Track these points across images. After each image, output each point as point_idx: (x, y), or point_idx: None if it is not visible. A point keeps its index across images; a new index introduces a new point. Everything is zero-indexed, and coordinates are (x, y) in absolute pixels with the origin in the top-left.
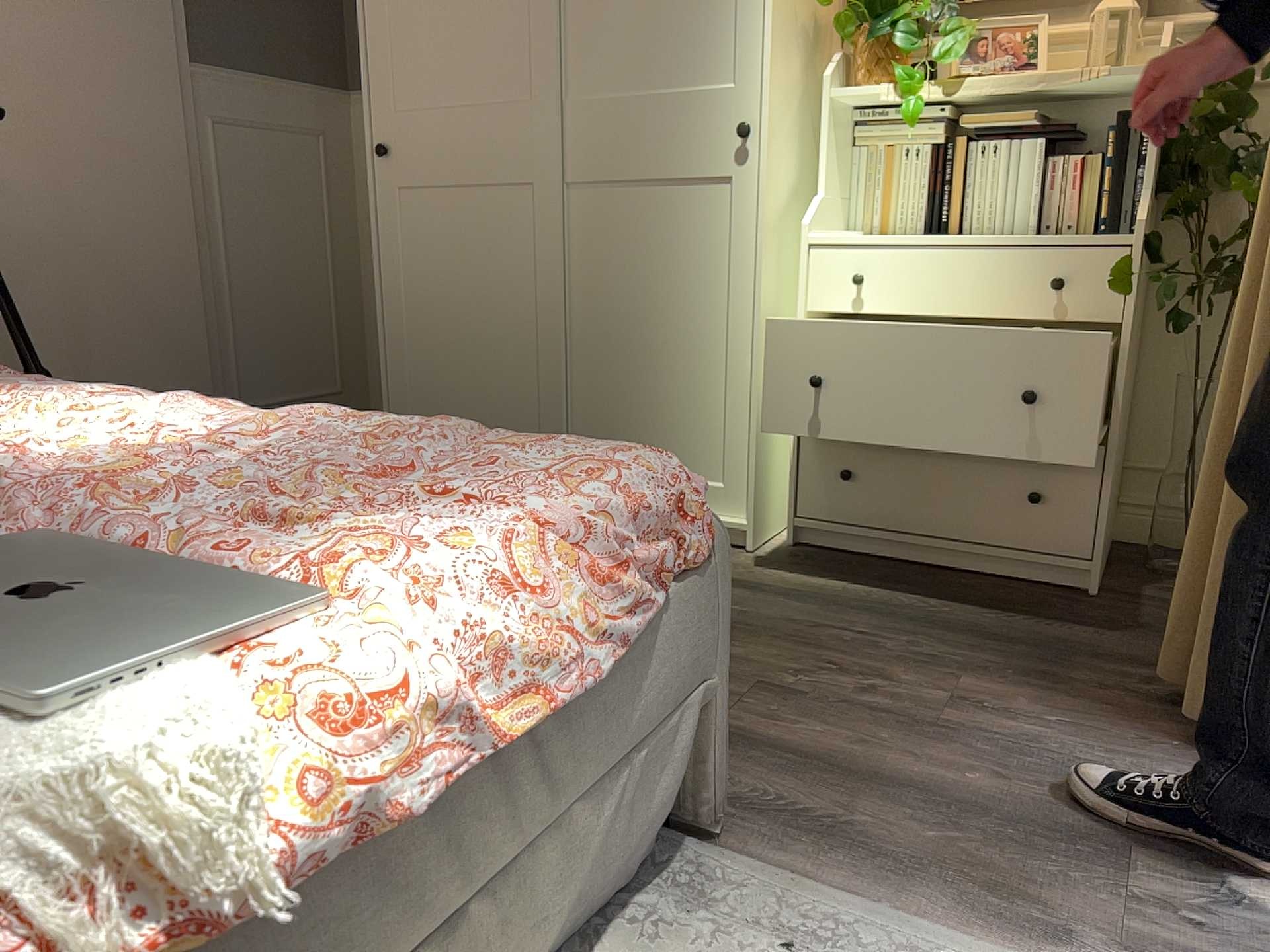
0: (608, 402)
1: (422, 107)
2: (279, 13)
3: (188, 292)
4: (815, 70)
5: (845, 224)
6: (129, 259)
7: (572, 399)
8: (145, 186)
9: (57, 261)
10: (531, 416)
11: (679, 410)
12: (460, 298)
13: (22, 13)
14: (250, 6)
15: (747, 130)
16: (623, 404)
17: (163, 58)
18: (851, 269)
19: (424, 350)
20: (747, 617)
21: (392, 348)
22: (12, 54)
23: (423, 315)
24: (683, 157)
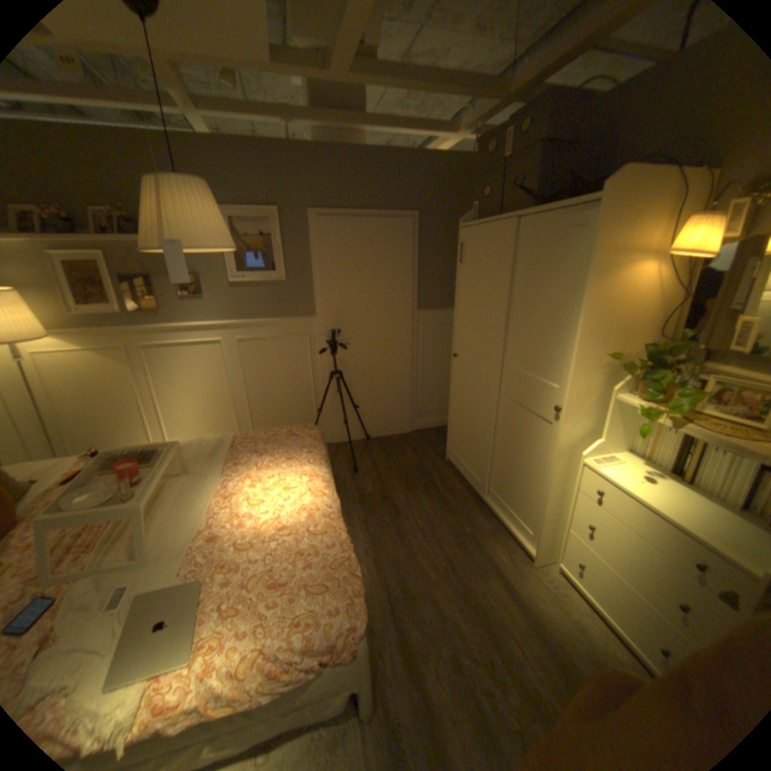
0: (502, 475)
1: (465, 345)
2: (450, 287)
3: (404, 380)
4: (613, 381)
5: (624, 448)
6: (386, 372)
7: (492, 467)
8: (394, 351)
9: (366, 374)
10: (480, 464)
11: (522, 495)
12: (467, 413)
13: (364, 309)
14: (439, 287)
15: (557, 409)
16: (506, 479)
17: (404, 312)
18: (598, 484)
19: (457, 423)
20: (492, 608)
21: (450, 417)
22: (360, 320)
23: (458, 411)
24: (536, 404)
